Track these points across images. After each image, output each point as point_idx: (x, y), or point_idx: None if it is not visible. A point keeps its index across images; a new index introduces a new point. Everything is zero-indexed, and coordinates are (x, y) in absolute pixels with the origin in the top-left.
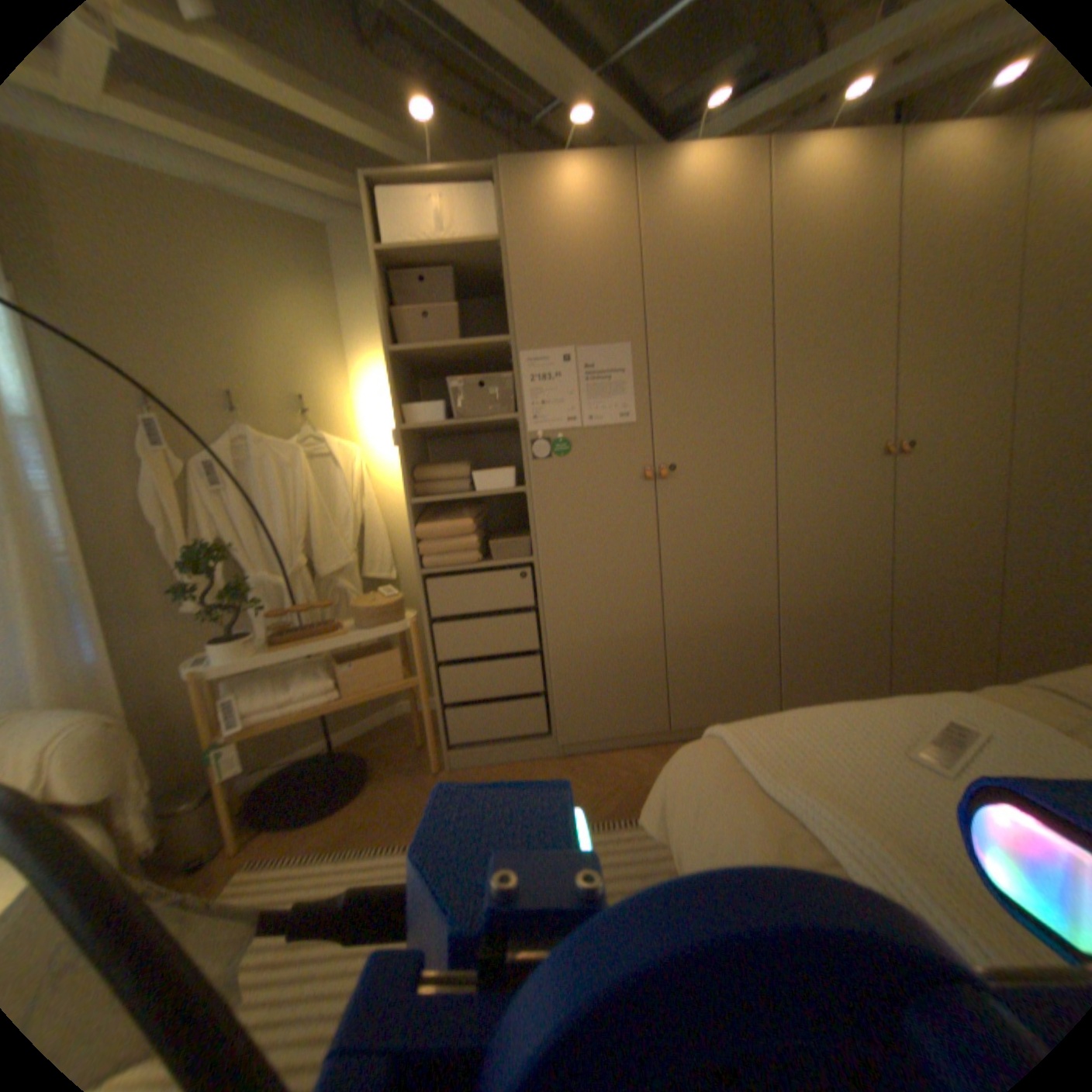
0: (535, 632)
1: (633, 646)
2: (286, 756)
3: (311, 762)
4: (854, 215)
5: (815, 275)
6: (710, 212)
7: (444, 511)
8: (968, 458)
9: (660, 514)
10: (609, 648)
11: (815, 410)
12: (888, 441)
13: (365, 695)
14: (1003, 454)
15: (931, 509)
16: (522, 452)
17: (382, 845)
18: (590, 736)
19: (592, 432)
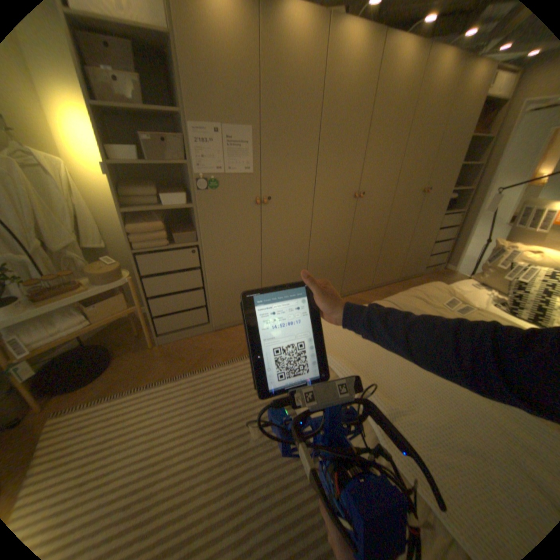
0: (201, 280)
1: (248, 282)
2: (52, 355)
3: (71, 355)
4: (360, 76)
5: (340, 106)
6: (297, 54)
7: (141, 215)
8: (380, 201)
9: (262, 222)
10: (237, 285)
11: (332, 176)
12: (356, 191)
13: (107, 322)
14: (391, 200)
15: (365, 221)
16: (191, 186)
17: (134, 389)
18: (228, 322)
19: (231, 178)
